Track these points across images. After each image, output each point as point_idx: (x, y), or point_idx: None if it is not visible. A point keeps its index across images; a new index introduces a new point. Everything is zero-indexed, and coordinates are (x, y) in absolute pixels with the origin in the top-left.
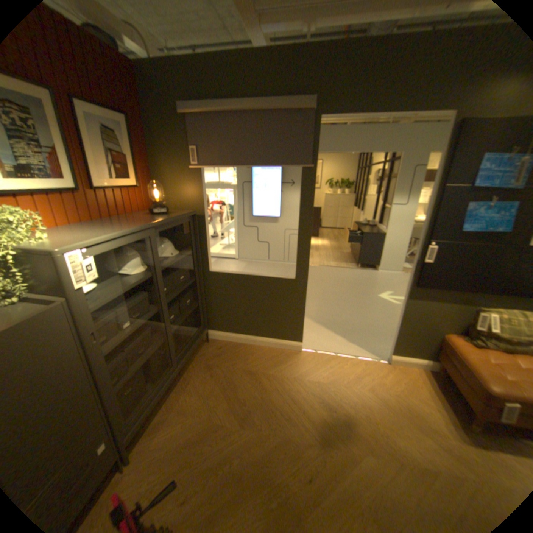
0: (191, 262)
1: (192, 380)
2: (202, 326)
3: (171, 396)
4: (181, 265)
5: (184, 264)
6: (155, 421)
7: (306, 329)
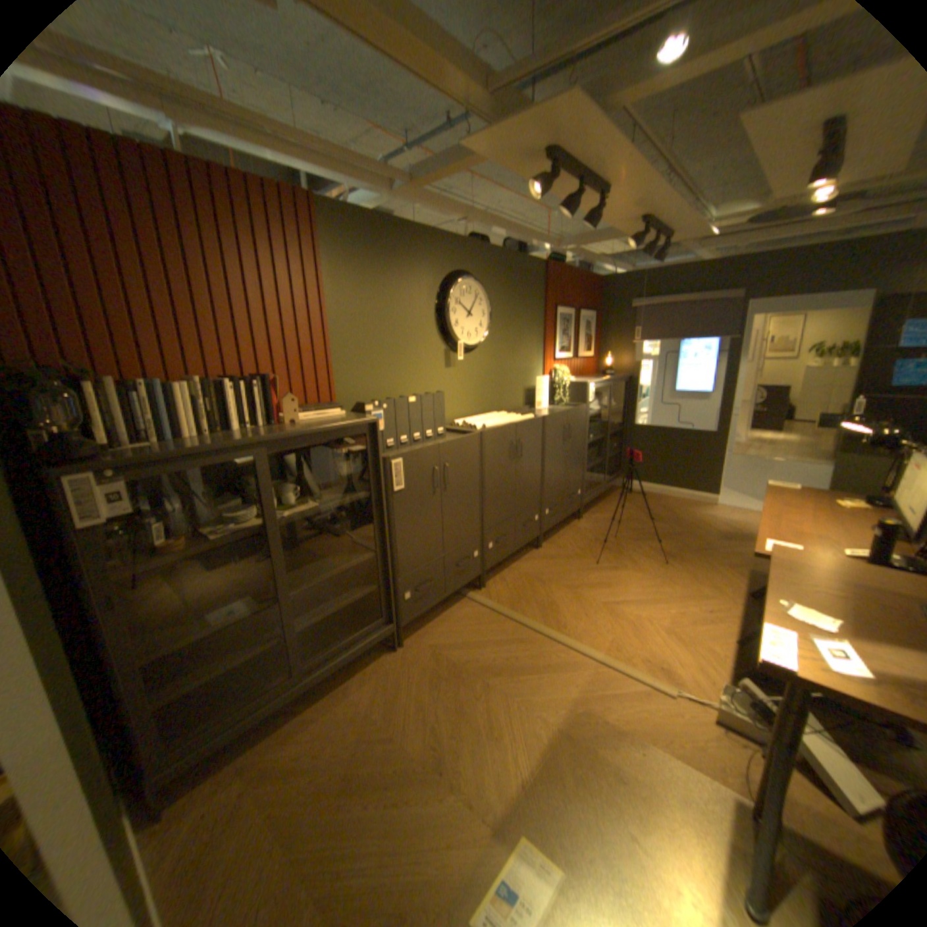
0: (621, 415)
1: (615, 502)
2: (621, 473)
3: (600, 505)
4: (616, 415)
5: (618, 414)
6: (592, 511)
7: (728, 496)
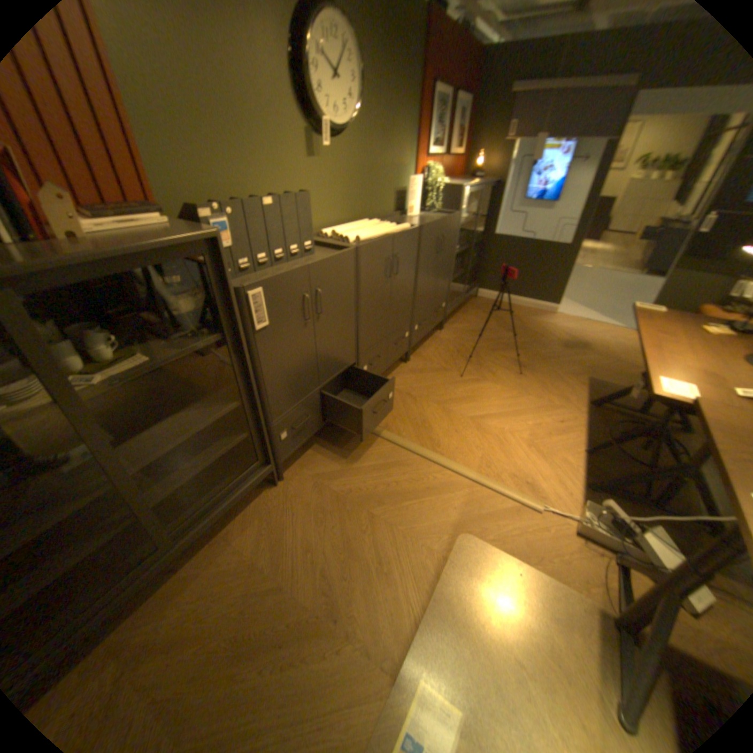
0: (484, 224)
1: (471, 311)
2: (477, 282)
3: (458, 315)
4: (480, 223)
5: (482, 223)
6: (452, 321)
7: (564, 304)
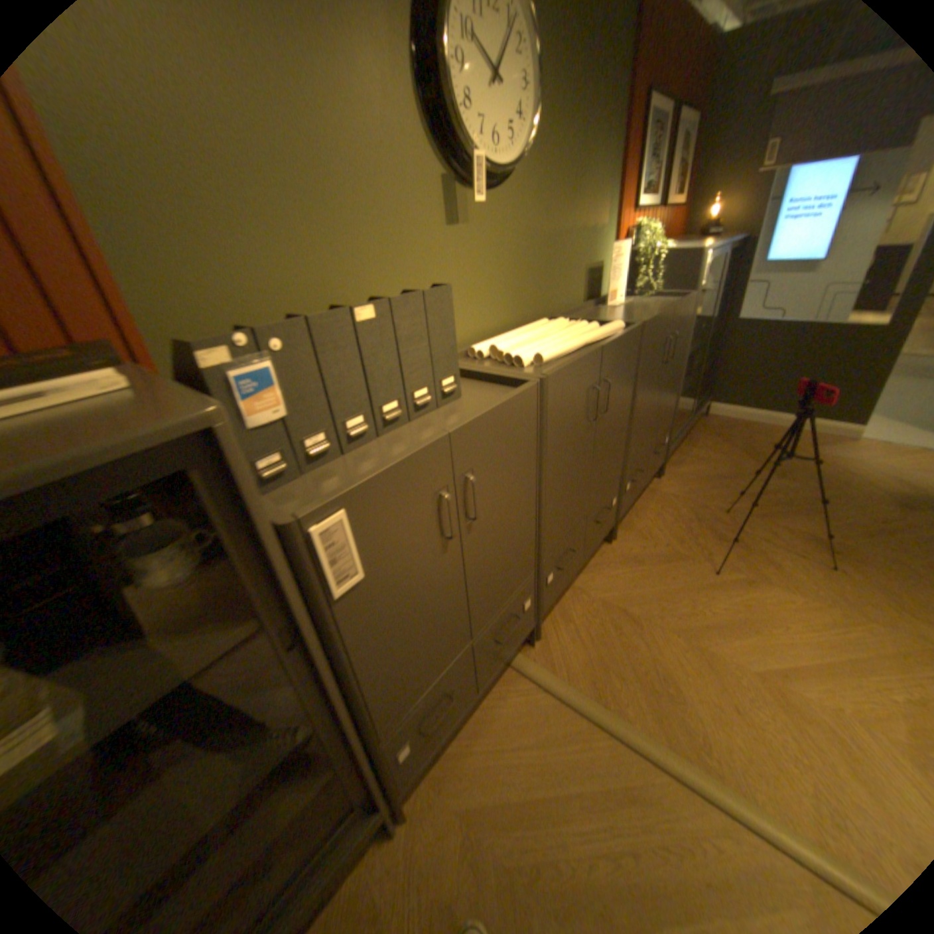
0: (718, 305)
1: (702, 441)
2: (706, 393)
3: (682, 448)
4: (713, 305)
5: (716, 304)
6: (674, 459)
7: (867, 422)
